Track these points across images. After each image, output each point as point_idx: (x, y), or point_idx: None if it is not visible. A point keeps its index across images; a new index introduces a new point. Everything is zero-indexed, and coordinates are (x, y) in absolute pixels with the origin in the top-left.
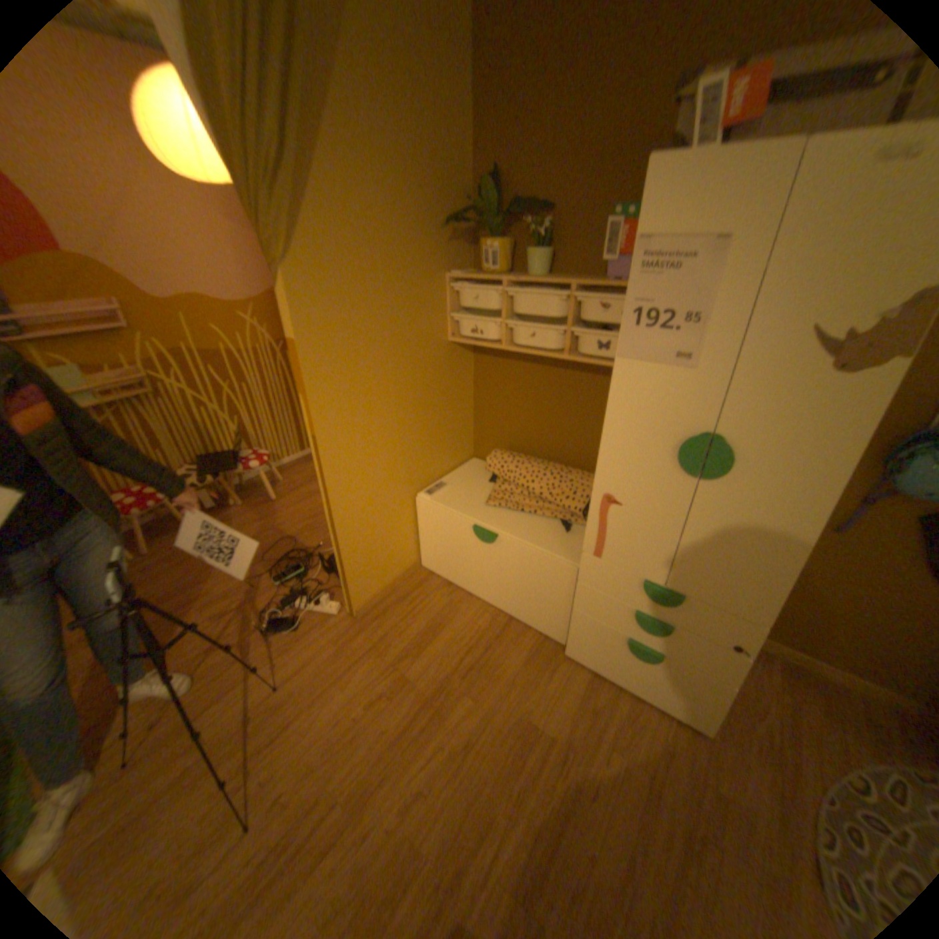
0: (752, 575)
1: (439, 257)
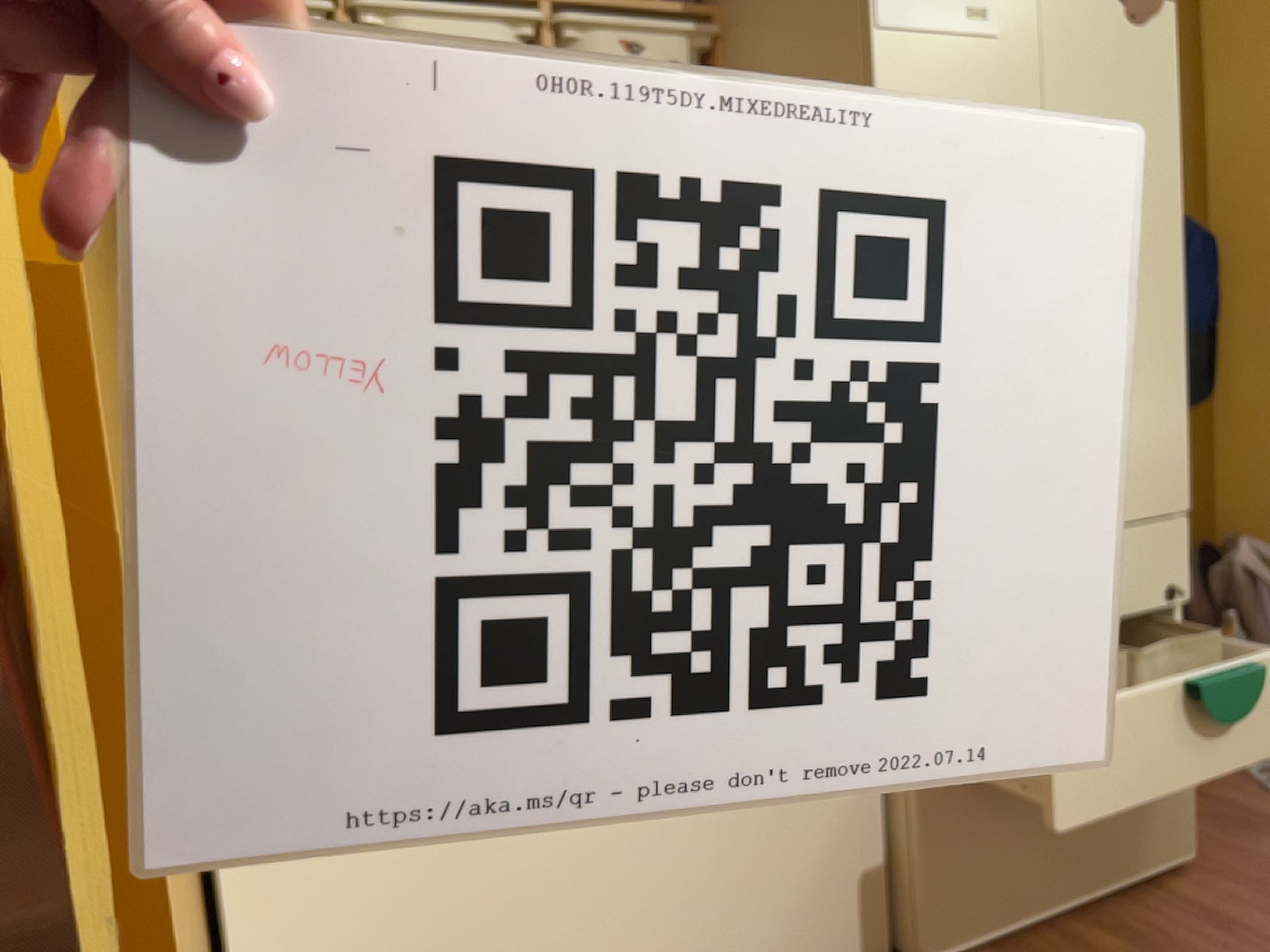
0: (1153, 414)
1: None
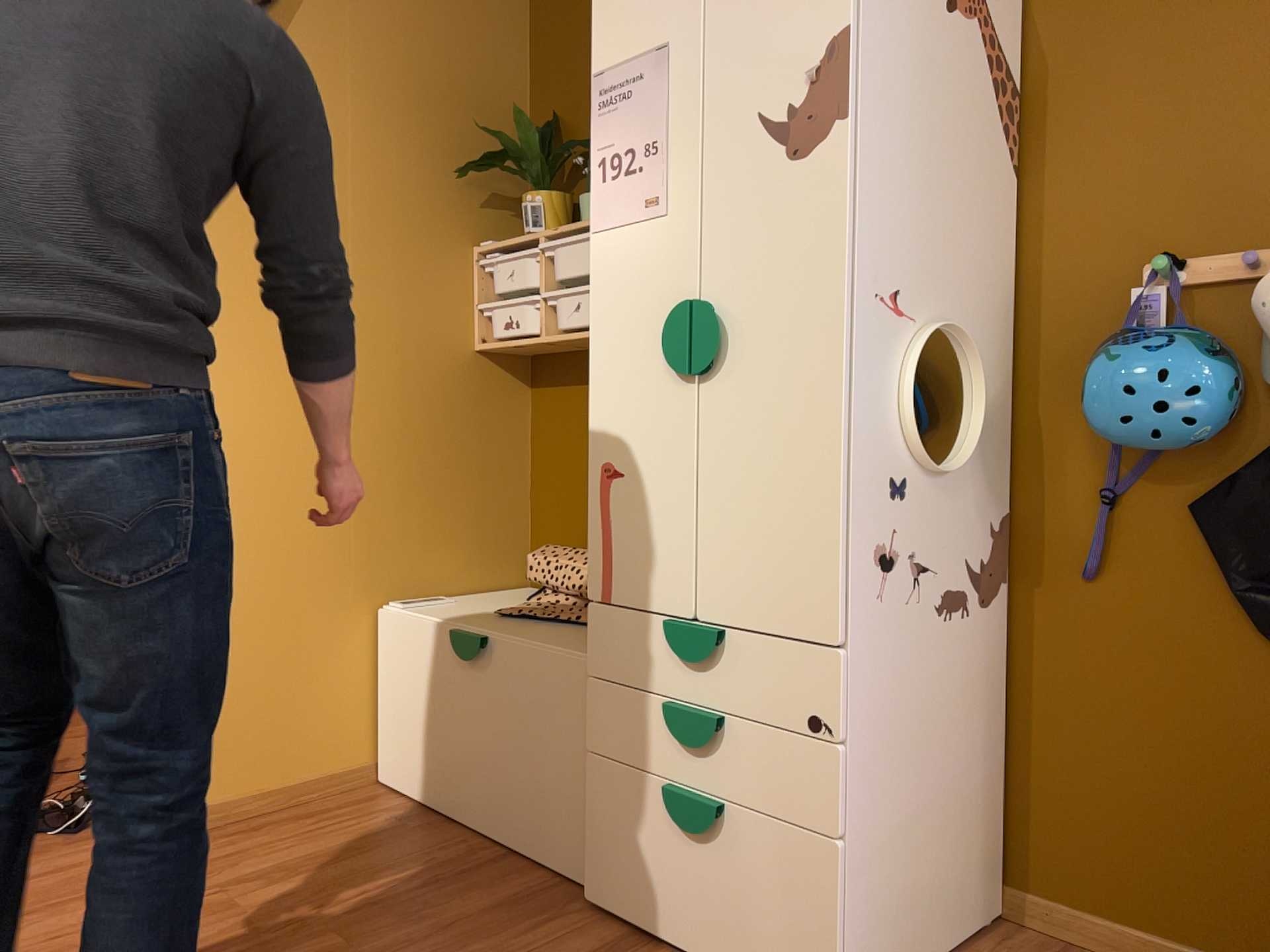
0: (794, 536)
1: (463, 221)
